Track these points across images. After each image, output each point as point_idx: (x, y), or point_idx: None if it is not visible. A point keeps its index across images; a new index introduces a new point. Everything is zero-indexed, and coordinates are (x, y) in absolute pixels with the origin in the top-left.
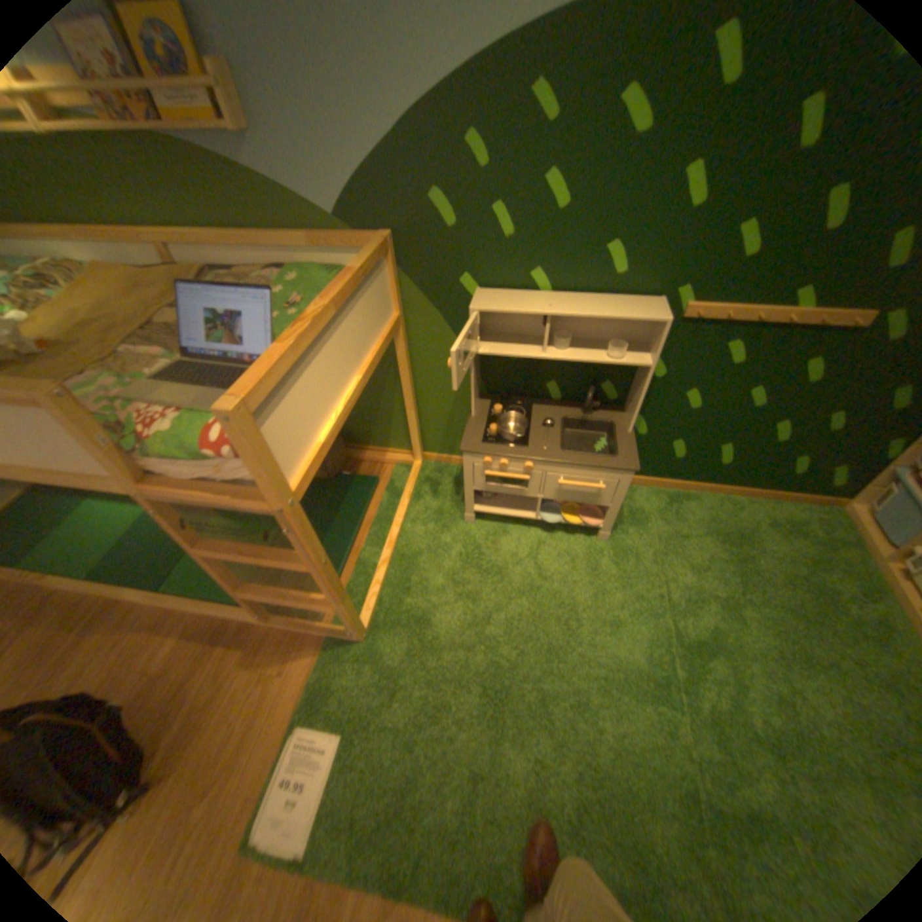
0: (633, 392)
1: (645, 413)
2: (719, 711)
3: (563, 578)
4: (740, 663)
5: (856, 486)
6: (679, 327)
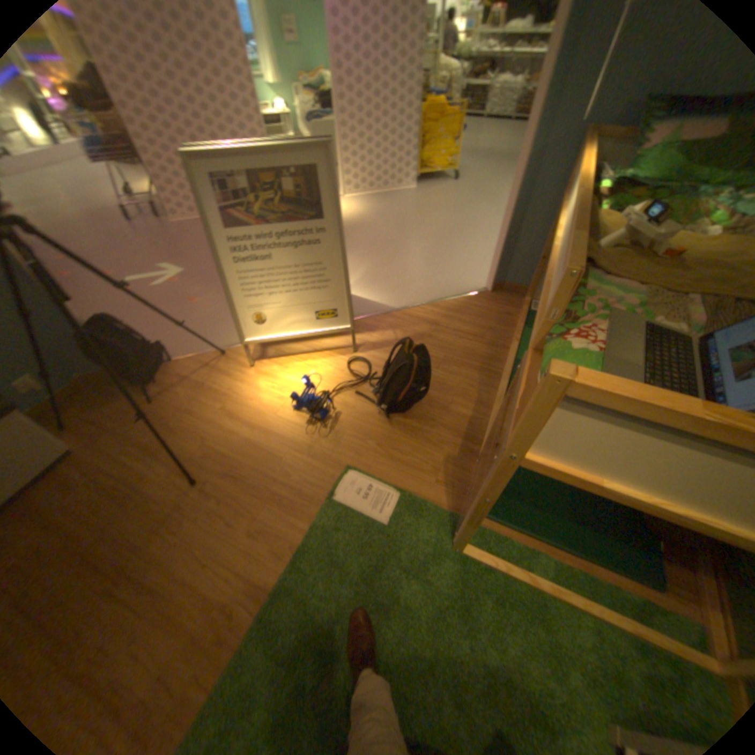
0: None
1: None
2: None
3: None
4: None
5: None
6: None
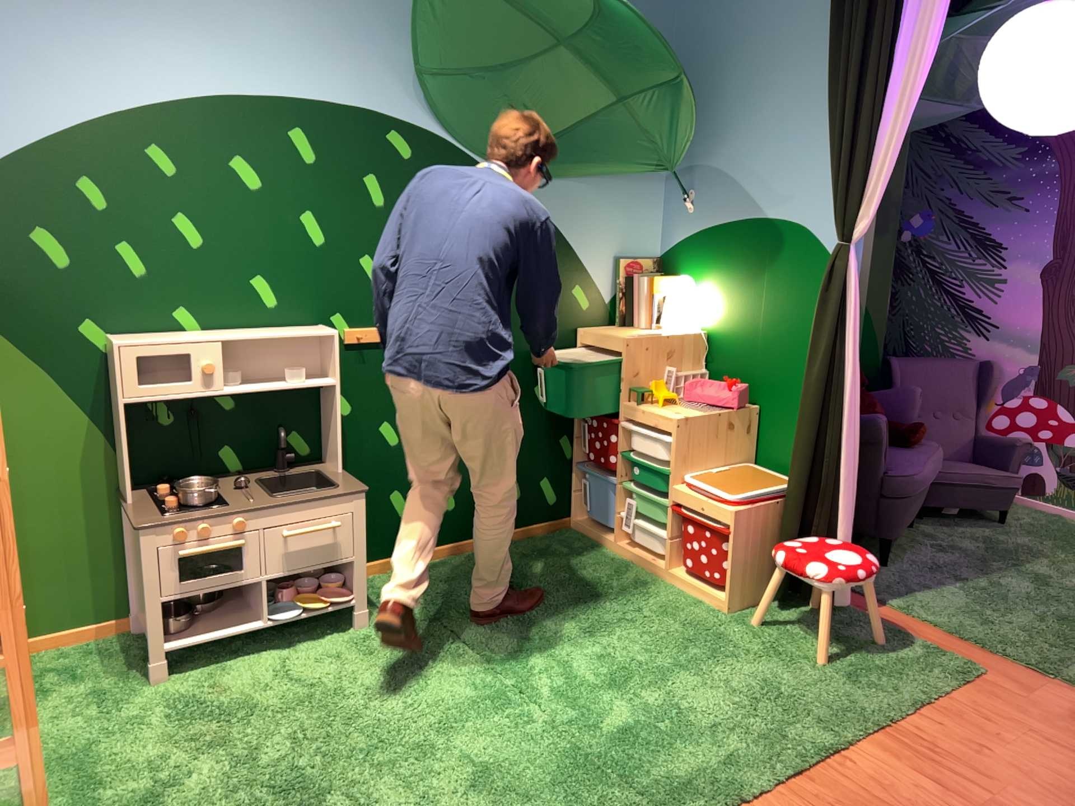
0: (325, 430)
1: (347, 463)
2: (556, 687)
3: (335, 675)
4: (553, 650)
5: (564, 497)
6: (344, 354)
